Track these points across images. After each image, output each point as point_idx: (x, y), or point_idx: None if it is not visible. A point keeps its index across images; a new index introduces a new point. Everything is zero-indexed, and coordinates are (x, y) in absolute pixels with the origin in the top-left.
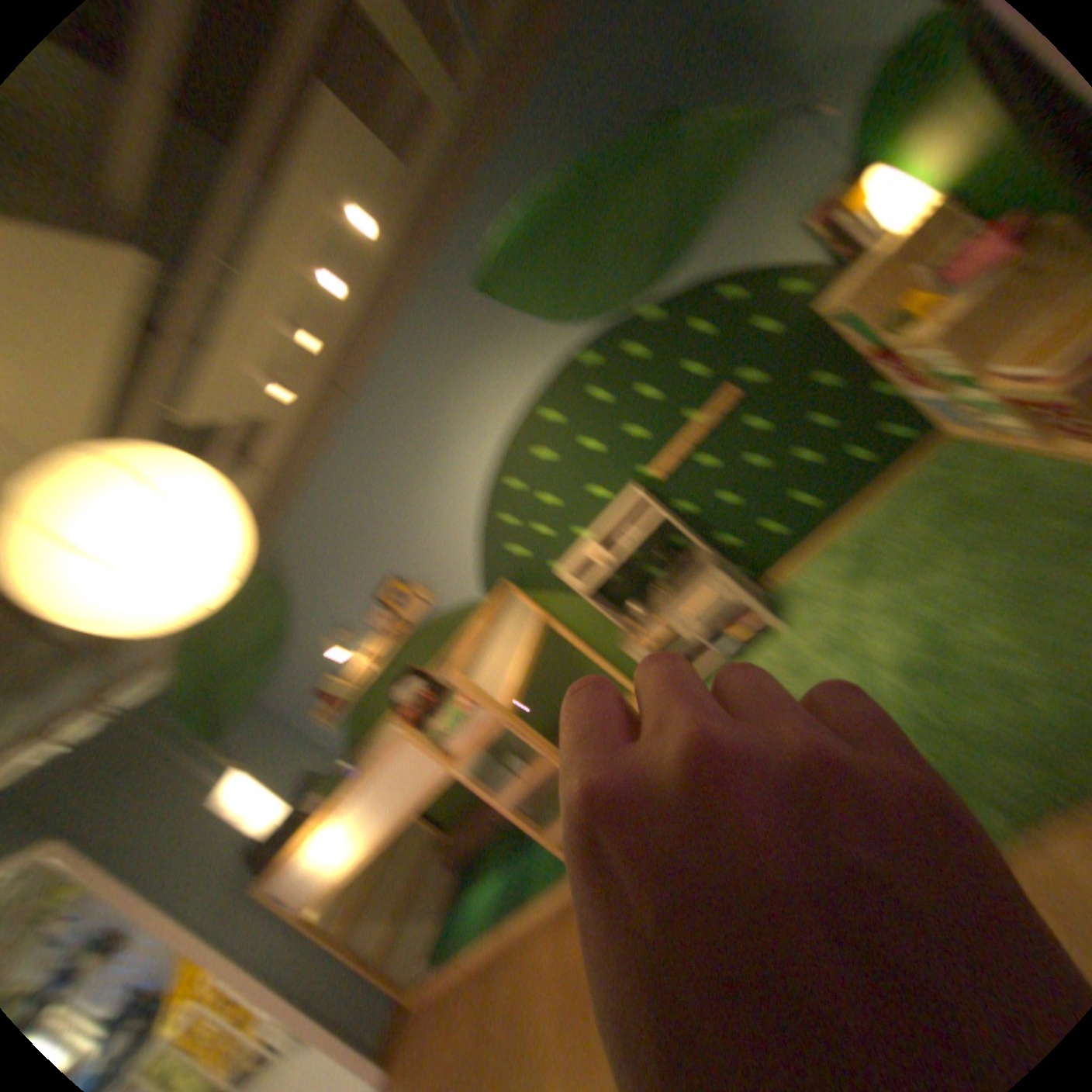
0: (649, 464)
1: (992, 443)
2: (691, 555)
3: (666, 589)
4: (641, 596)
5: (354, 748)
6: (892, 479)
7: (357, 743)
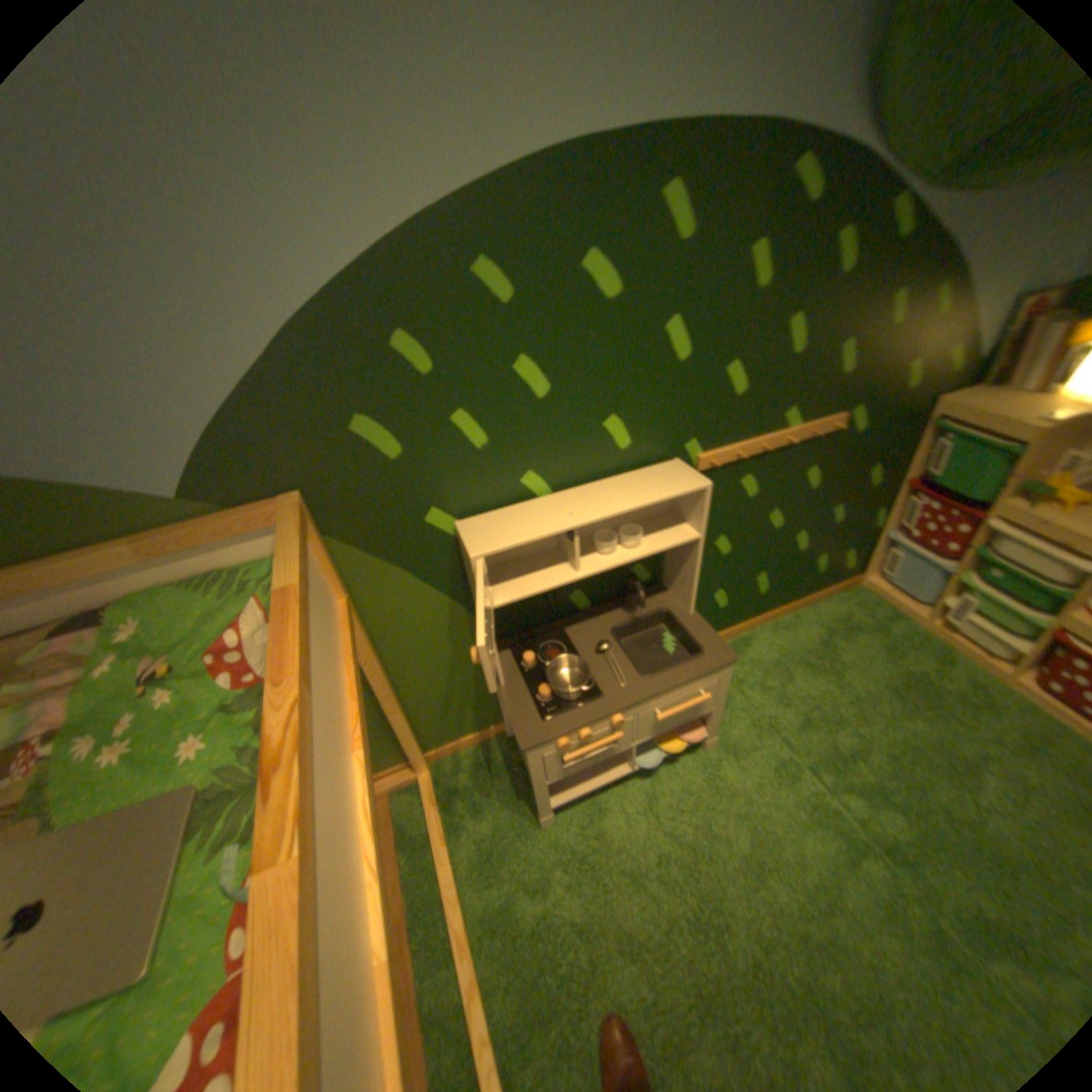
0: (709, 453)
1: (925, 627)
2: (673, 618)
3: (636, 665)
4: (554, 641)
5: None
6: (814, 603)
7: None
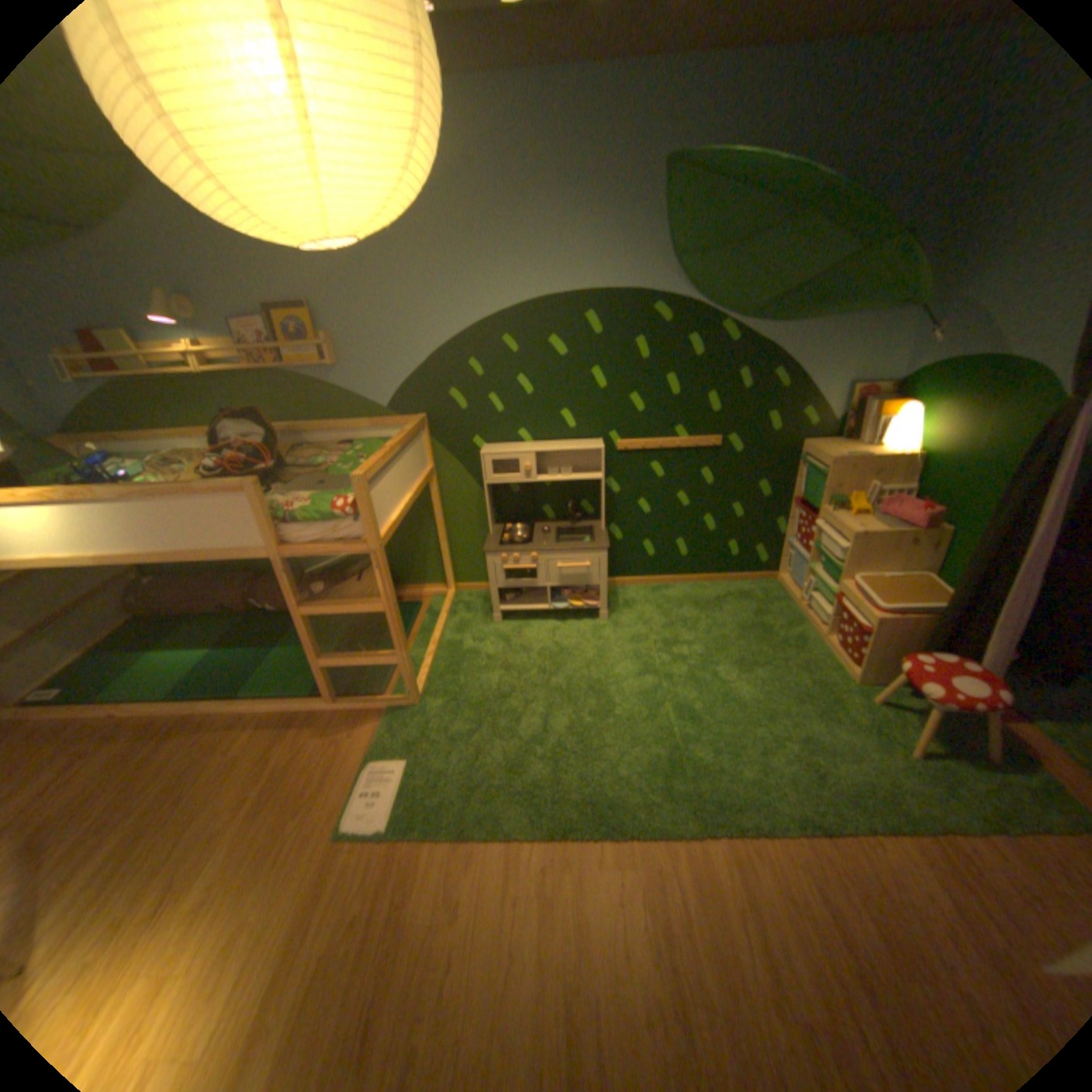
0: (622, 441)
1: (798, 607)
2: (590, 530)
3: (556, 541)
4: (525, 527)
5: (94, 436)
6: (731, 580)
7: (103, 435)
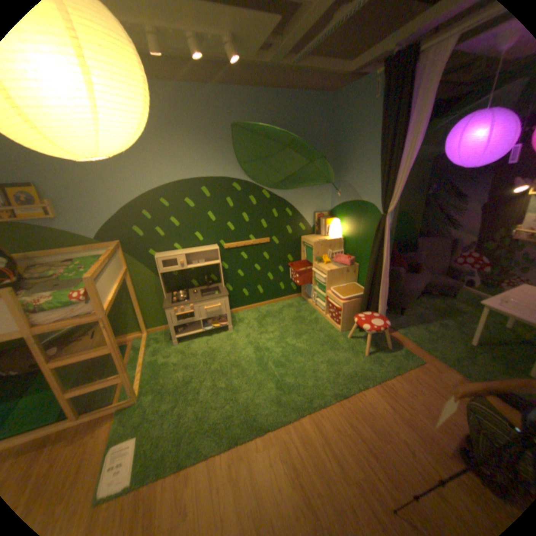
0: (226, 244)
1: (311, 306)
2: (217, 288)
3: (201, 296)
4: (183, 292)
5: None
6: (283, 300)
7: None
